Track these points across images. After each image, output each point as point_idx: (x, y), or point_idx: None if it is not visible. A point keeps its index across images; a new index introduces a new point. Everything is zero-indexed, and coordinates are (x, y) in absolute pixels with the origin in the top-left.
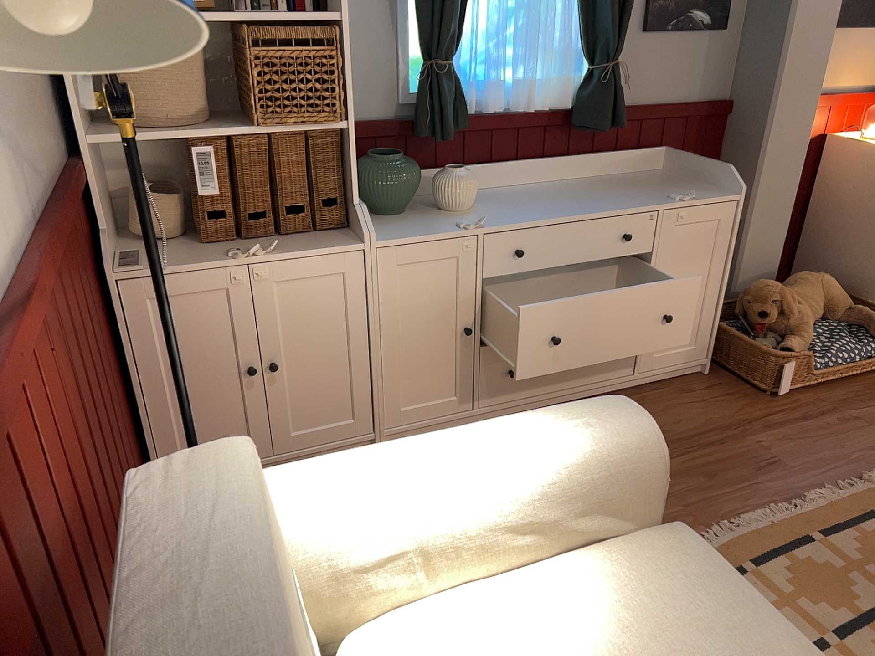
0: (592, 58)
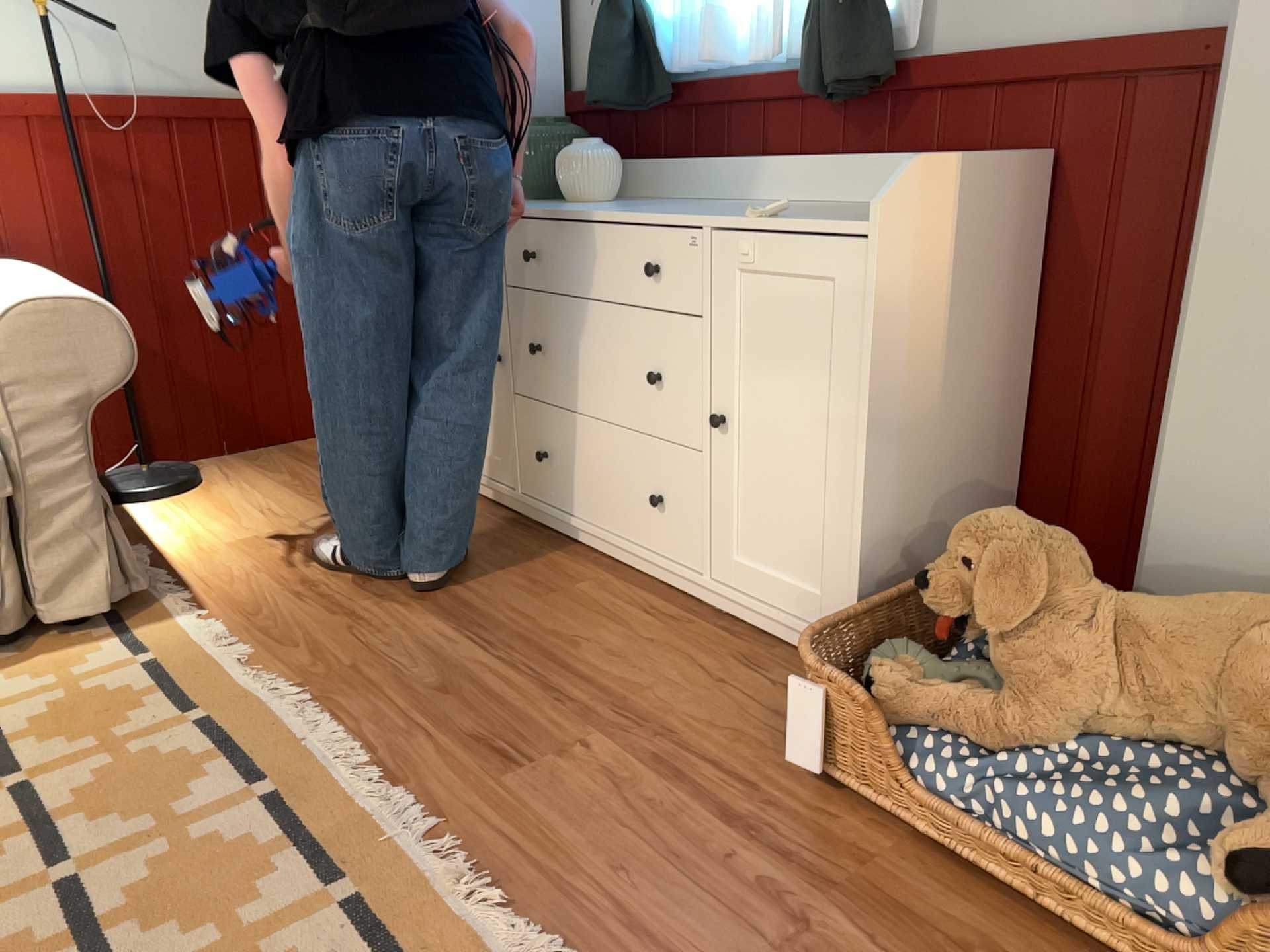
0: None
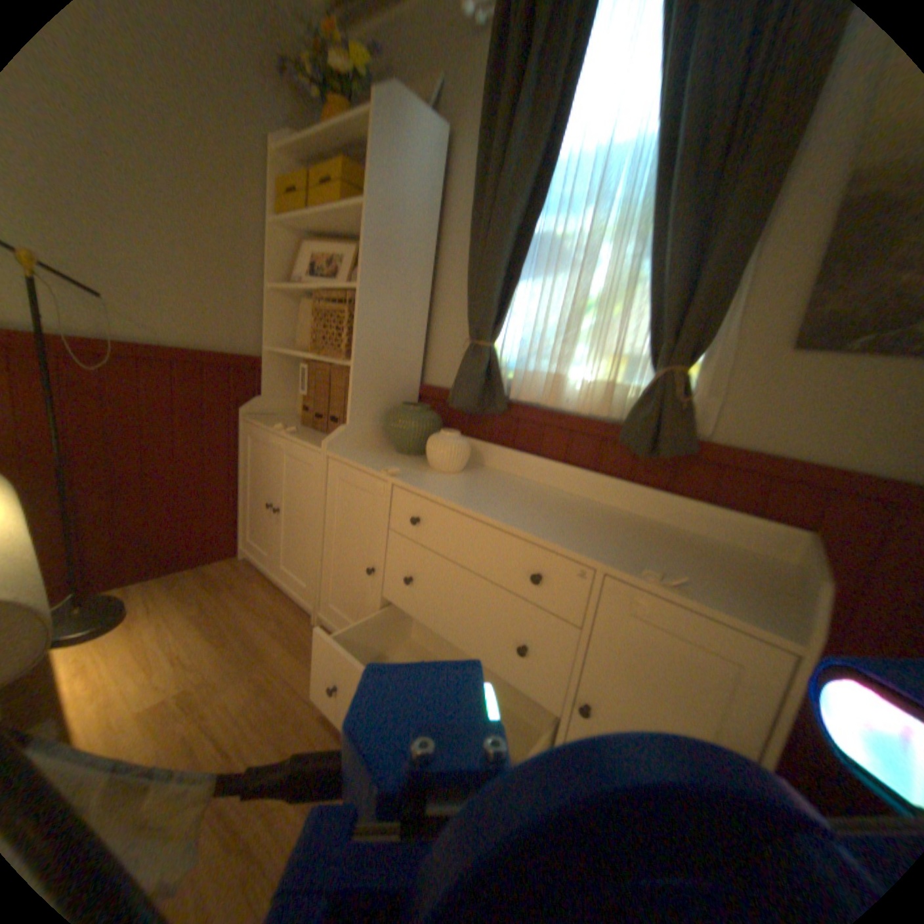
0: (657, 365)
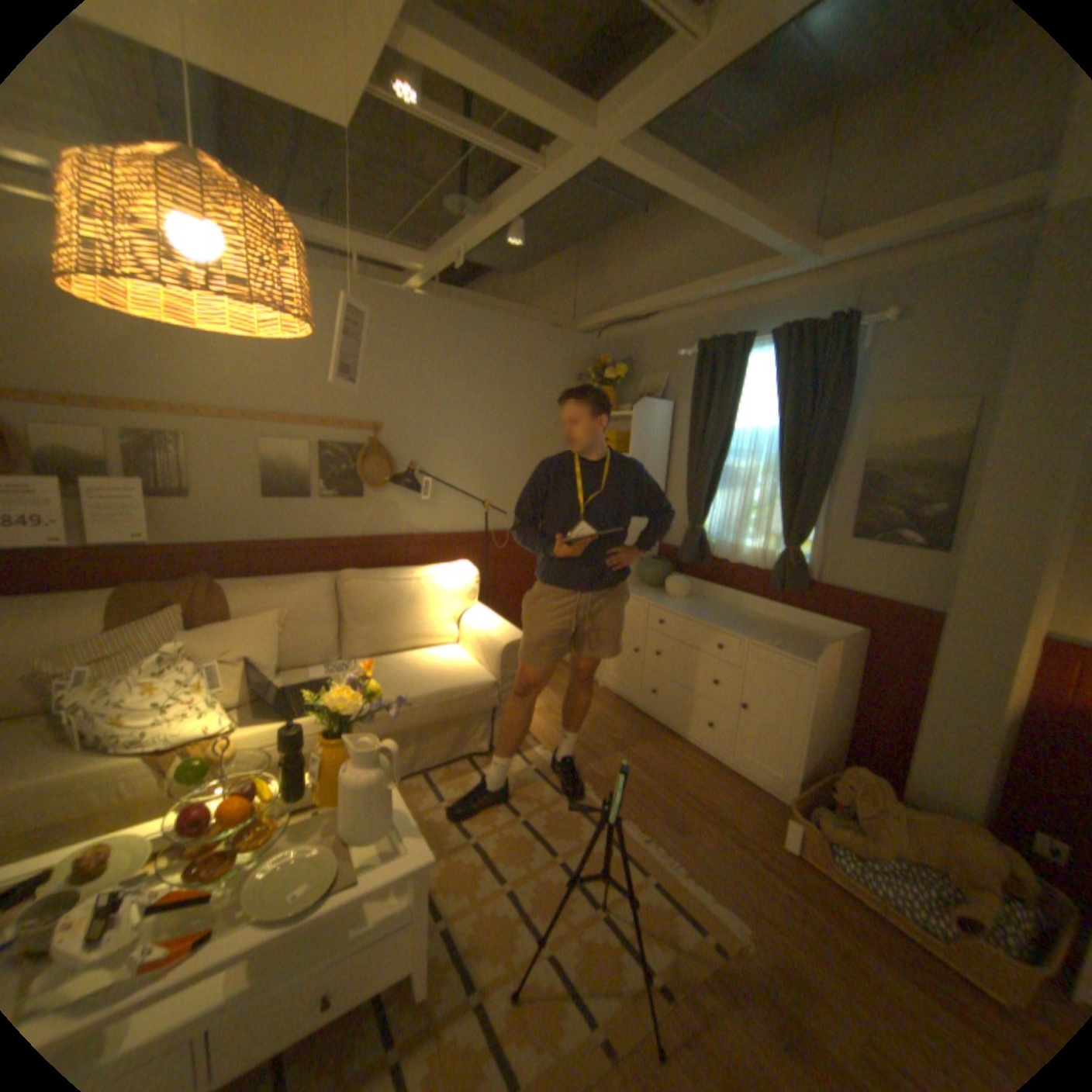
0: (784, 543)
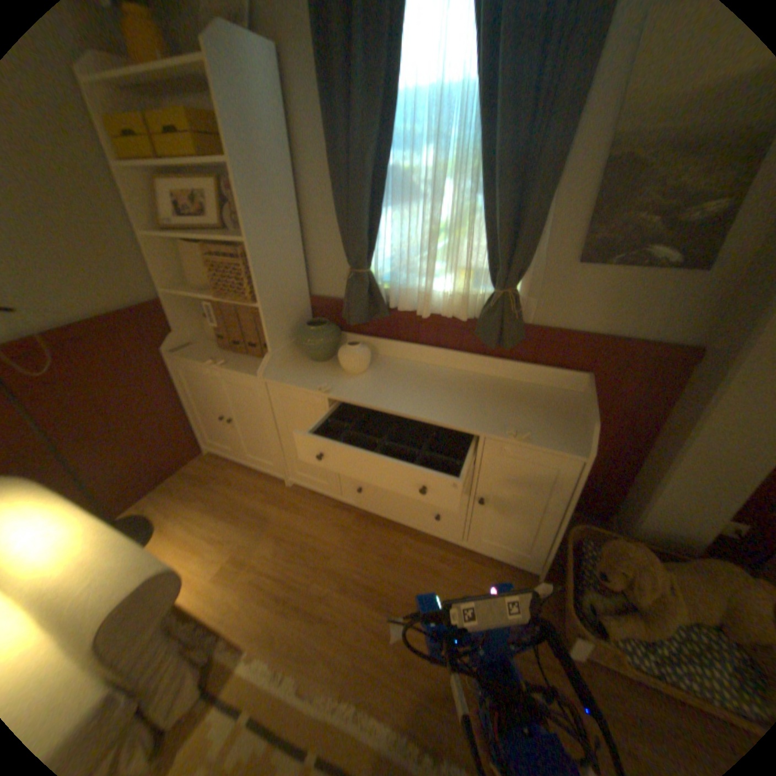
0: (494, 282)
